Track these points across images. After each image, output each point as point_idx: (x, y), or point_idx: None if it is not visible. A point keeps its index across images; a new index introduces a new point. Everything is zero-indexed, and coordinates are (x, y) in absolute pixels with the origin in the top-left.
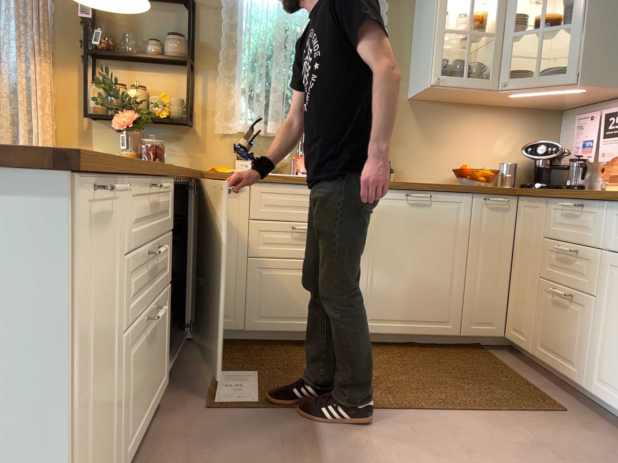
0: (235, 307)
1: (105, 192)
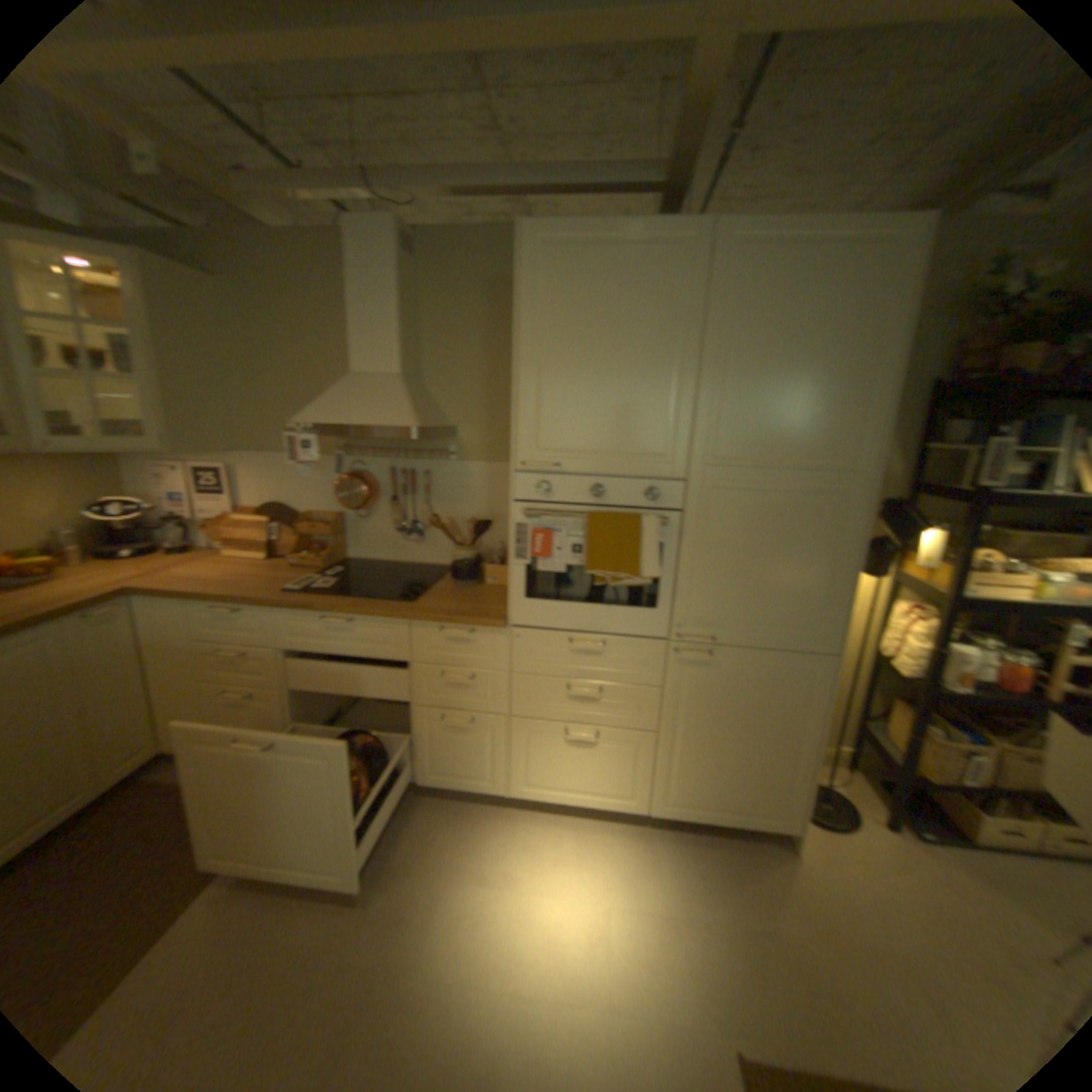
0: None
1: None
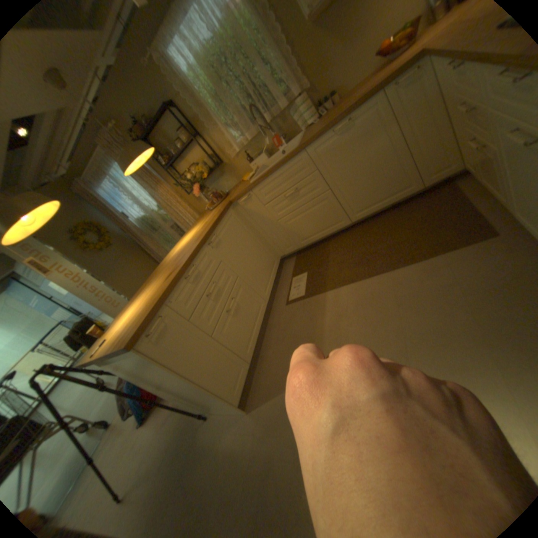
0: (289, 241)
1: (153, 329)
